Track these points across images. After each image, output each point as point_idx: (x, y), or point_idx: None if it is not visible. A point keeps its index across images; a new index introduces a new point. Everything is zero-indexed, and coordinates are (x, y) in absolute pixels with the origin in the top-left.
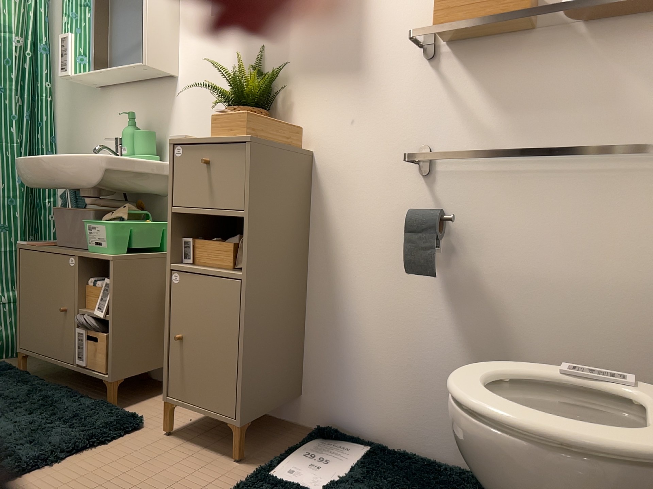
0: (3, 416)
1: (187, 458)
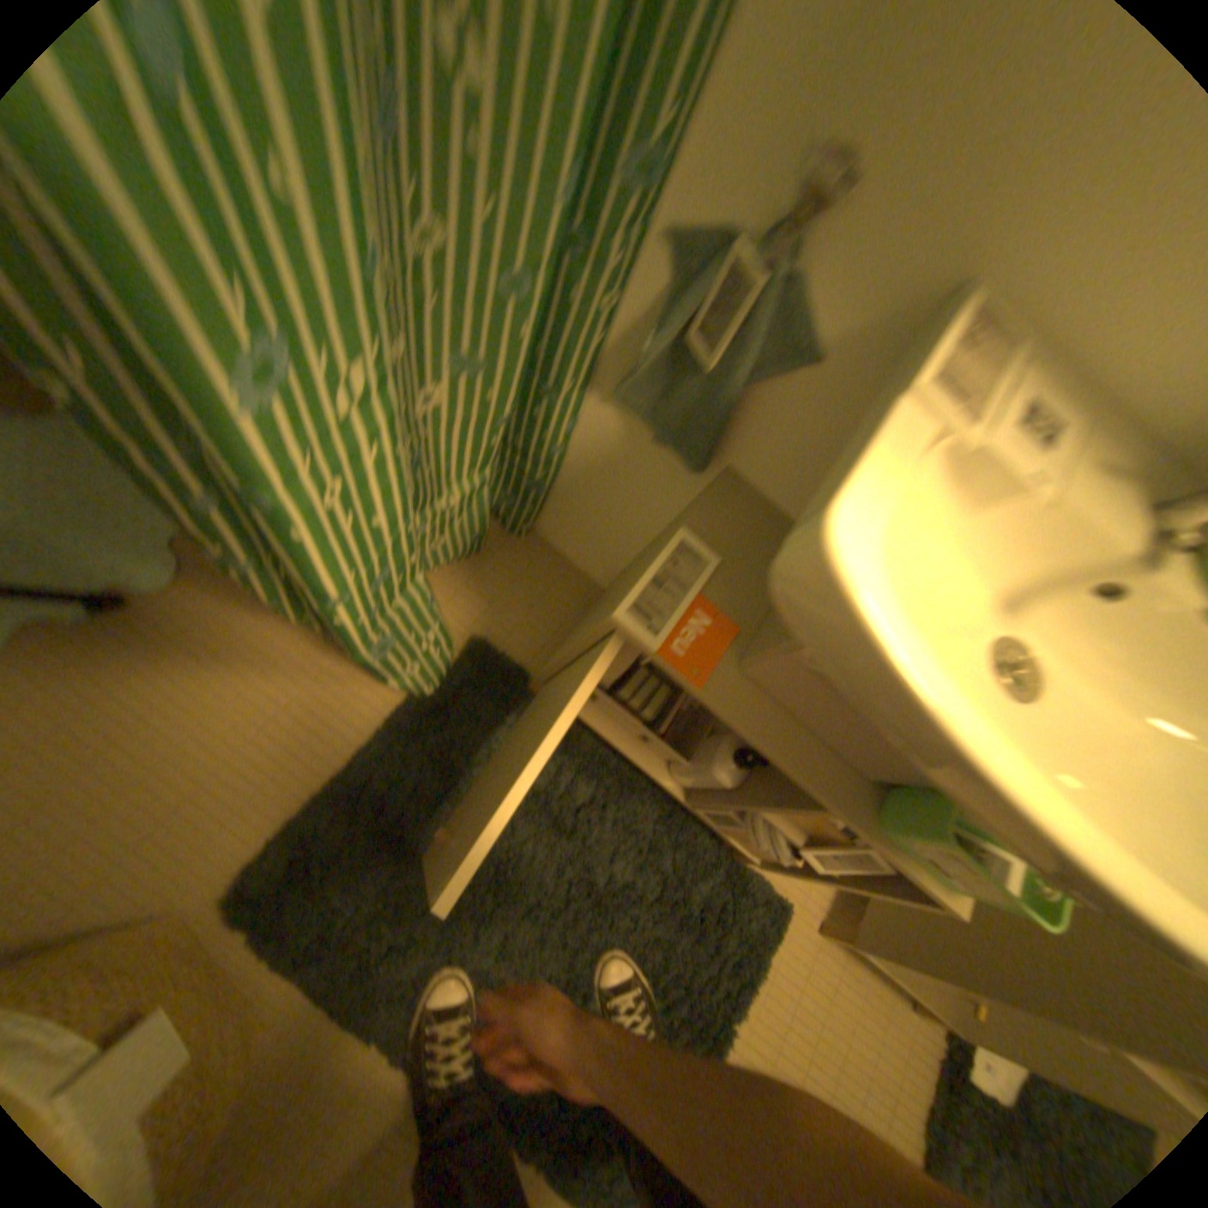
0: (610, 928)
1: (869, 1008)
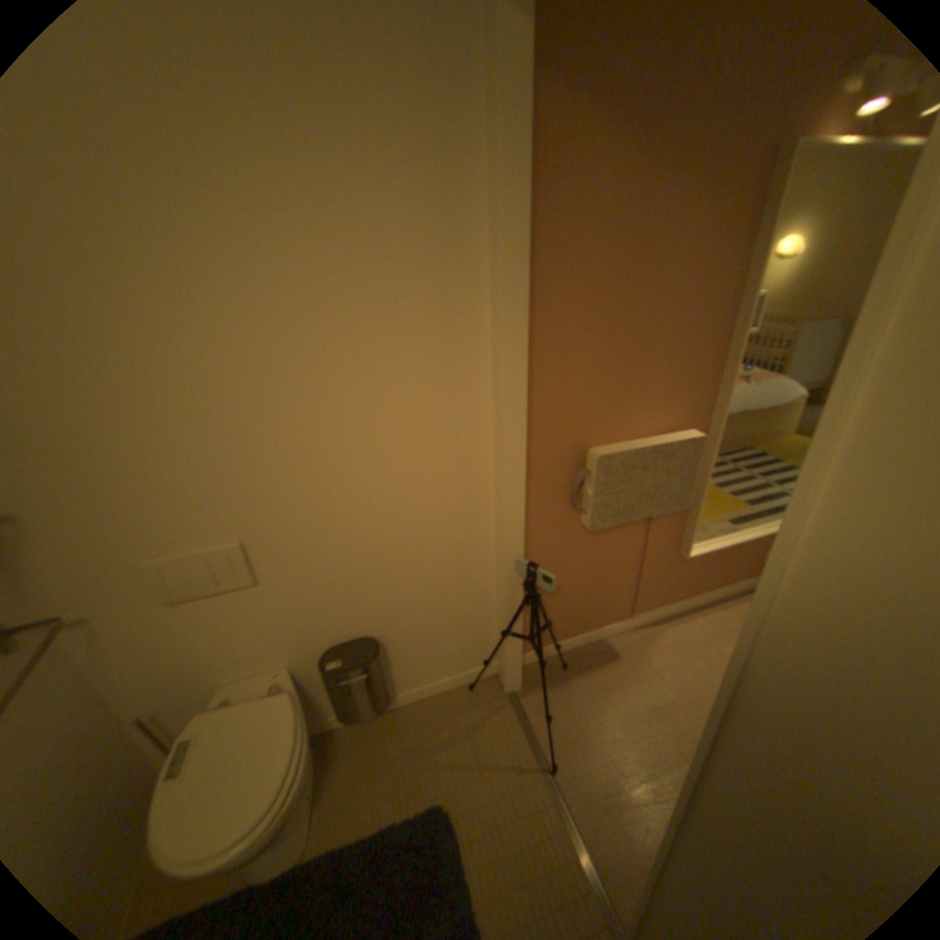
0: None
1: None
